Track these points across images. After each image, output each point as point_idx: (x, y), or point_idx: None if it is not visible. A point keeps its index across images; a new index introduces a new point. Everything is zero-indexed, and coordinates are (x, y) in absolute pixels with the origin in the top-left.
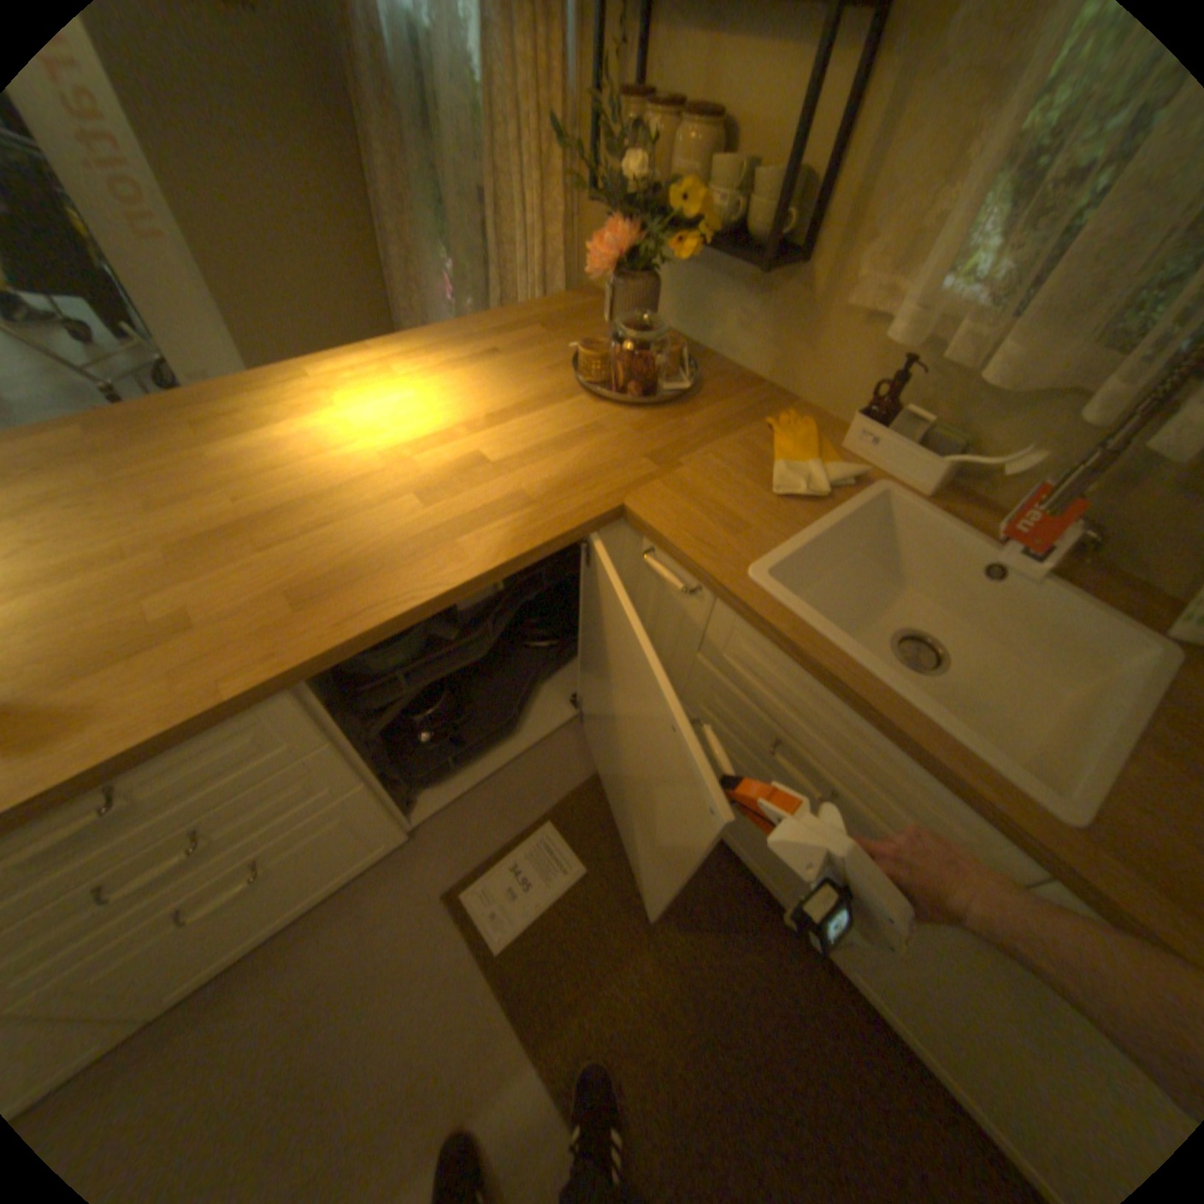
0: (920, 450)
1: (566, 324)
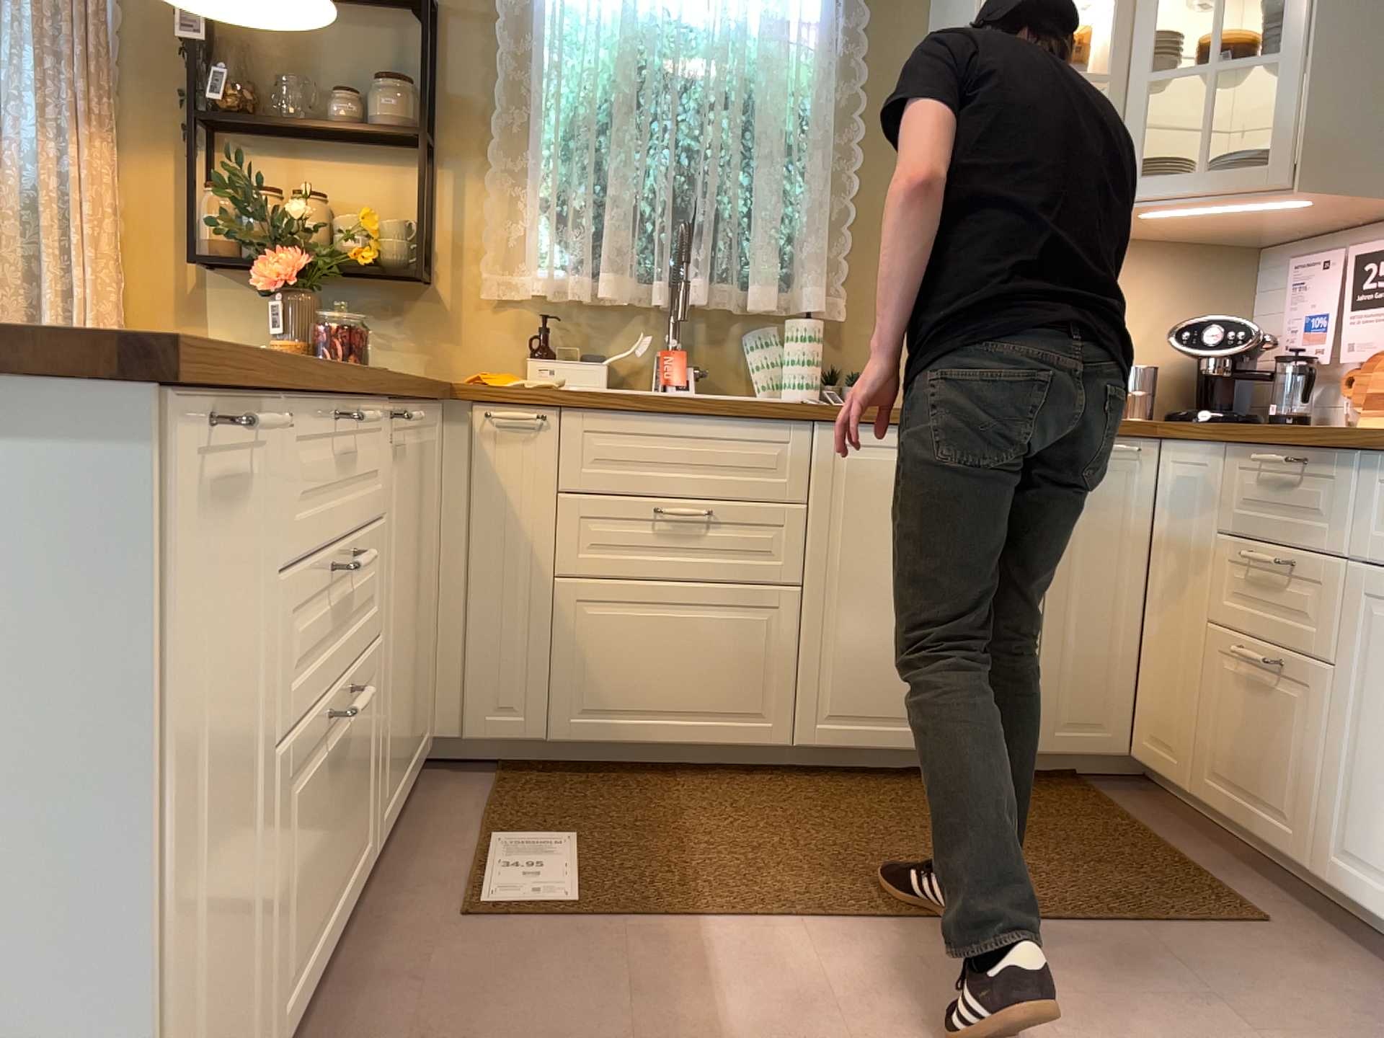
0: (584, 363)
1: None
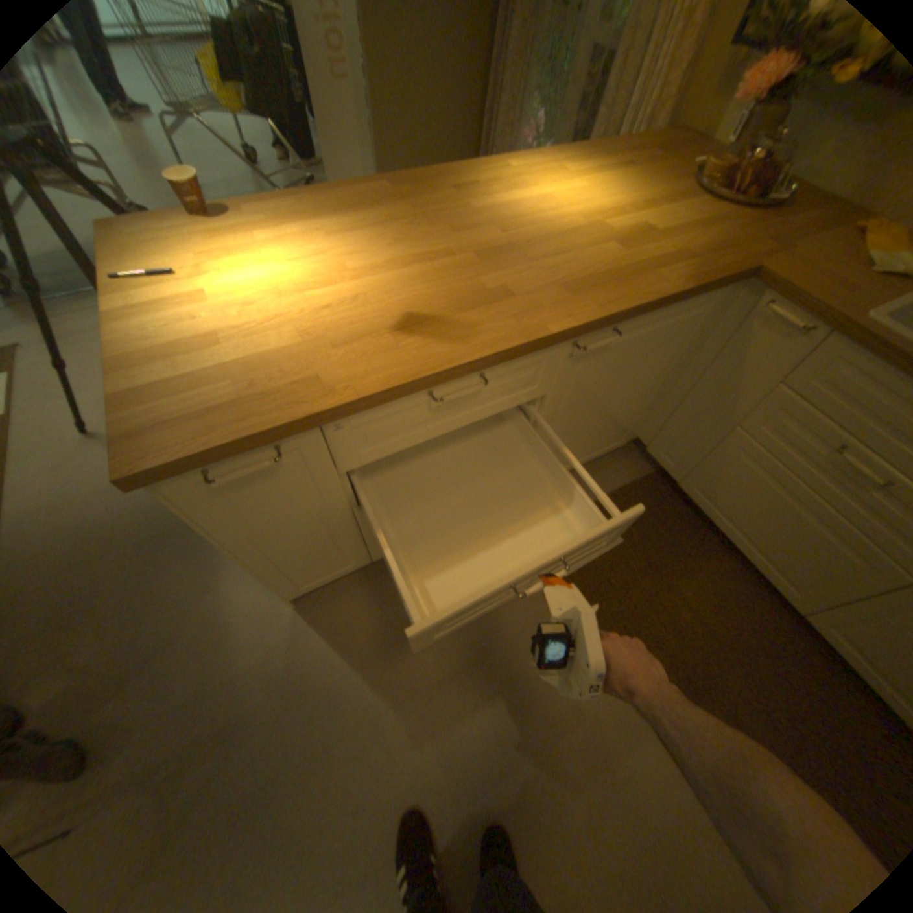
0: None
1: (676, 149)
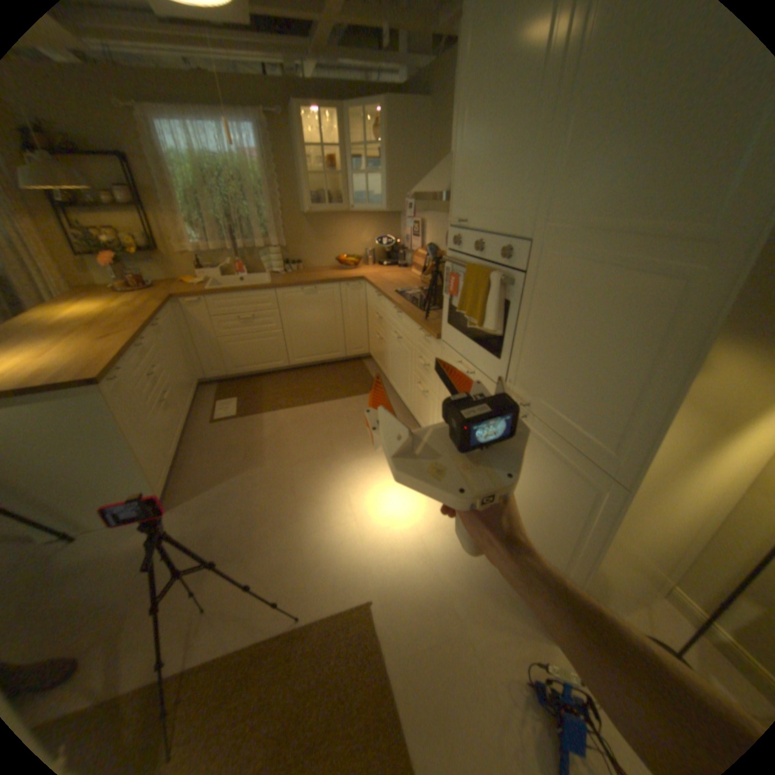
0: (212, 270)
1: (90, 291)
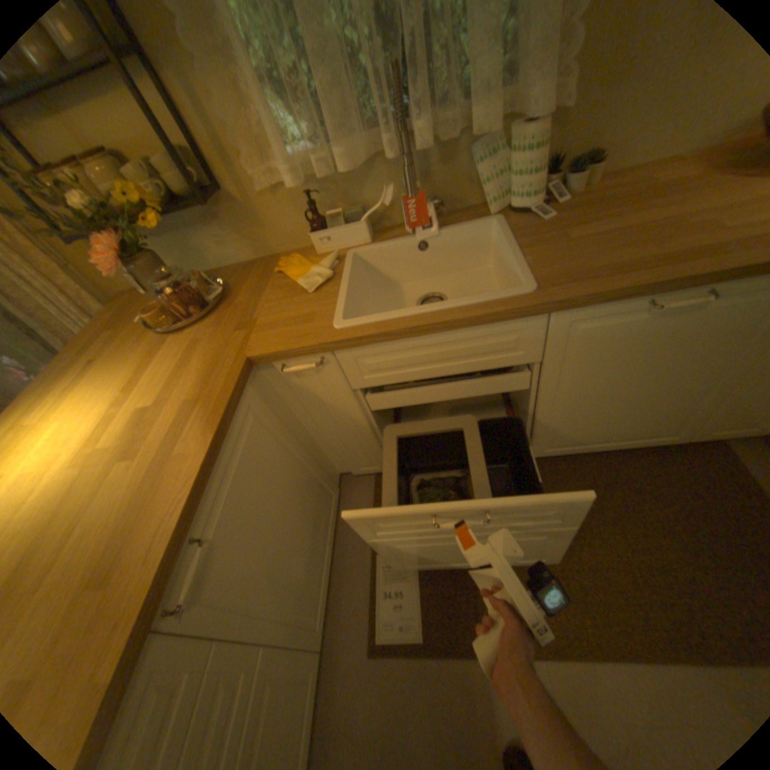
0: (348, 226)
1: (120, 317)
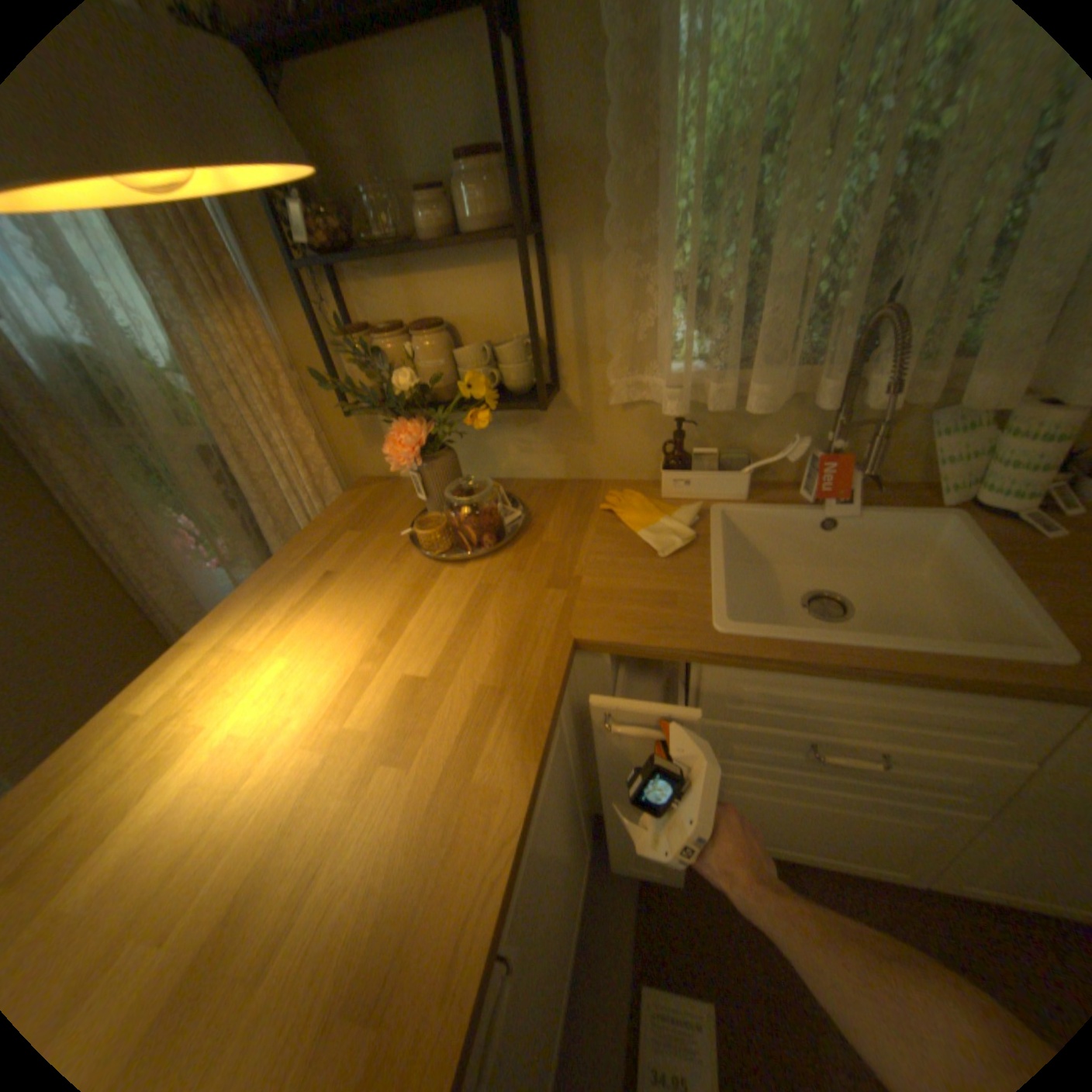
0: (723, 474)
1: (370, 516)
